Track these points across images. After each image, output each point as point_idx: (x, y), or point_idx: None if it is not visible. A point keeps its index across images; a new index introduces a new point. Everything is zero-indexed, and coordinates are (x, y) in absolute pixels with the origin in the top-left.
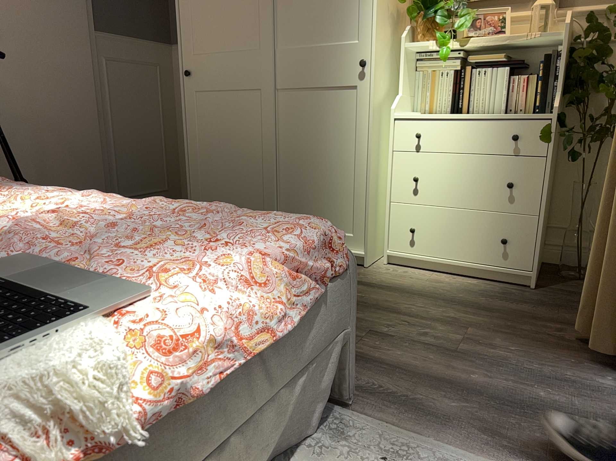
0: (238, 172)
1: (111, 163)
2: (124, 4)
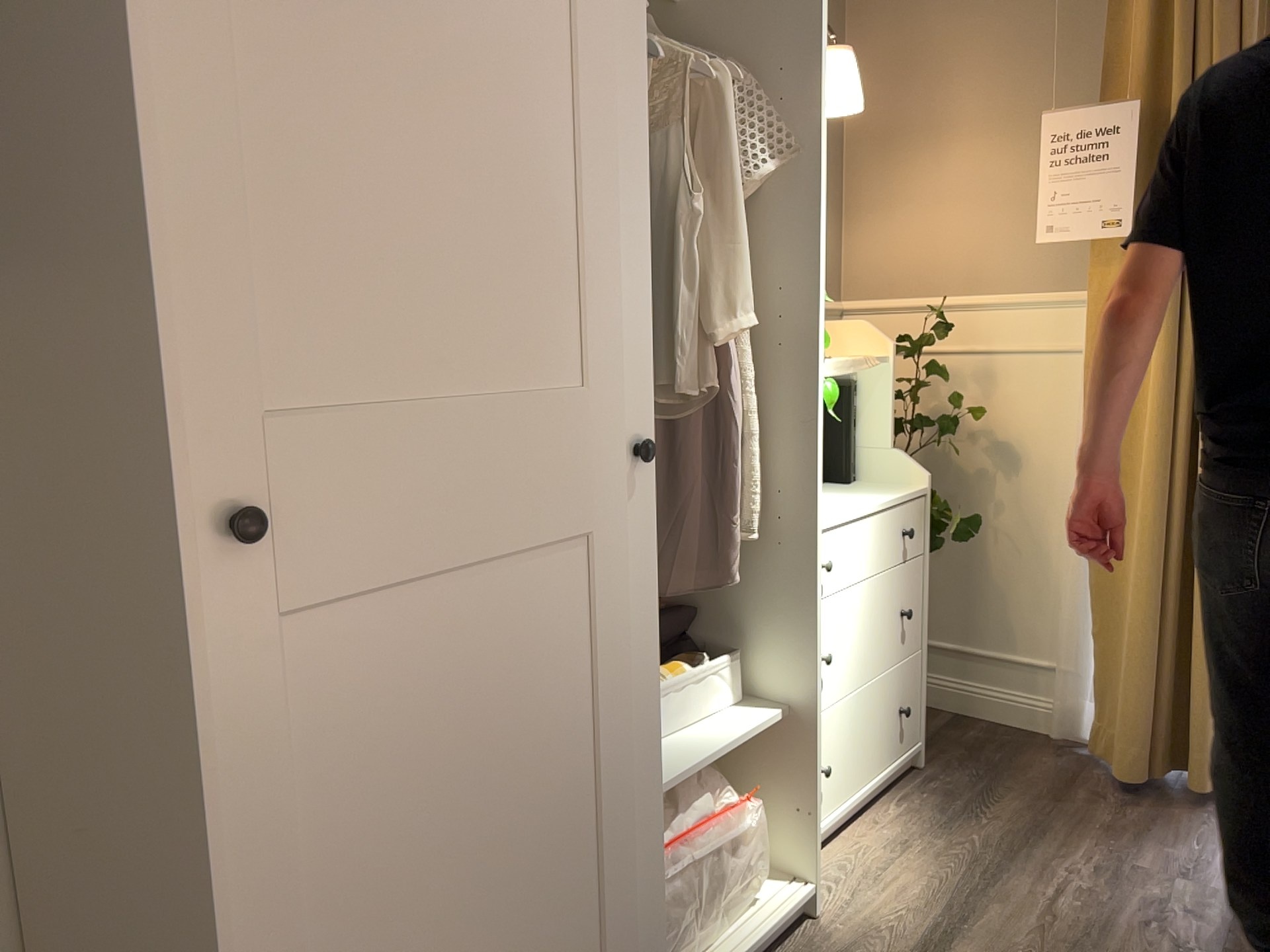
0: (518, 880)
1: None
2: None
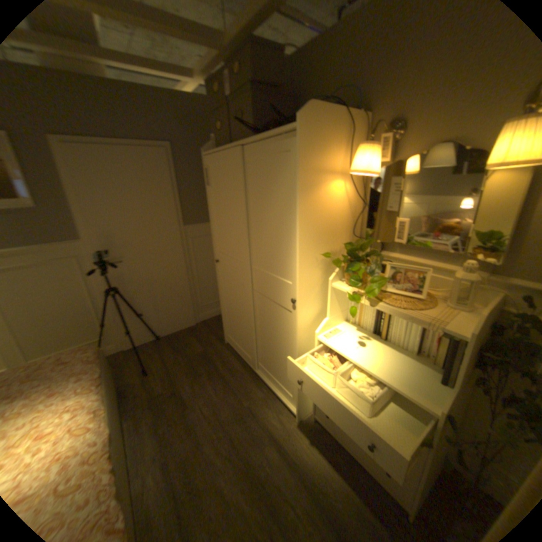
0: (239, 324)
1: (194, 291)
2: (200, 204)
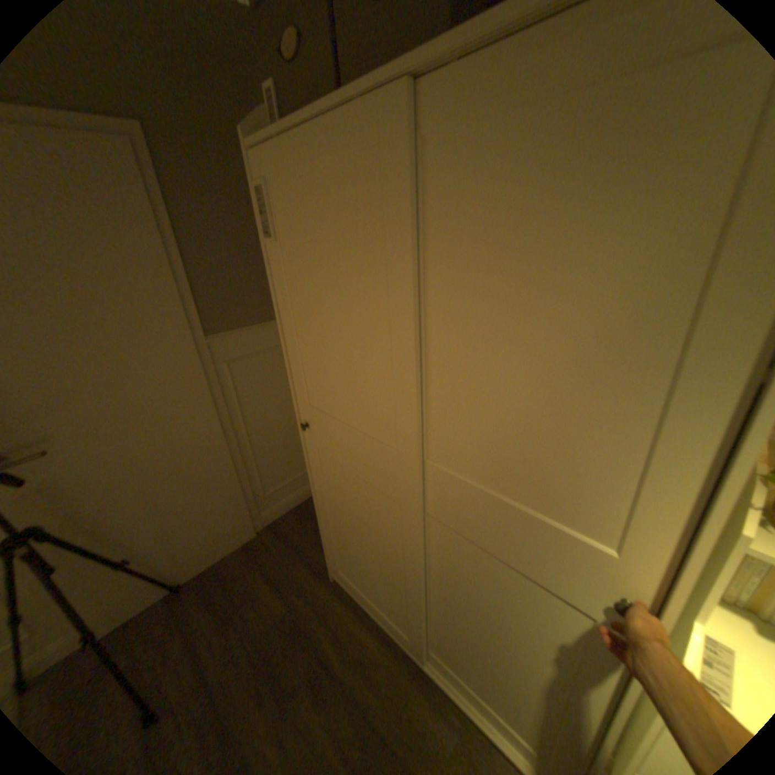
0: (374, 567)
1: (248, 470)
2: (243, 285)
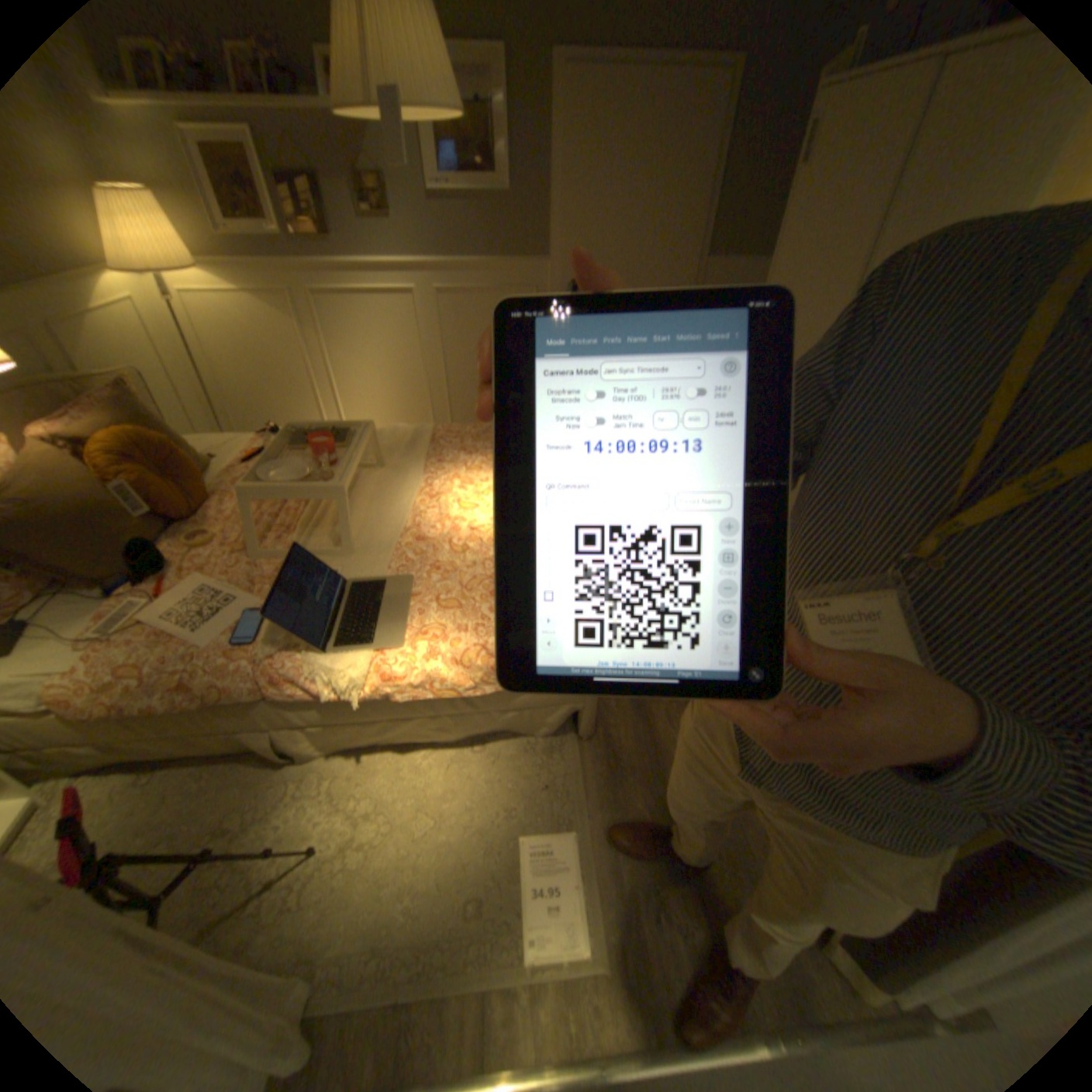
0: None
1: None
2: (756, 214)
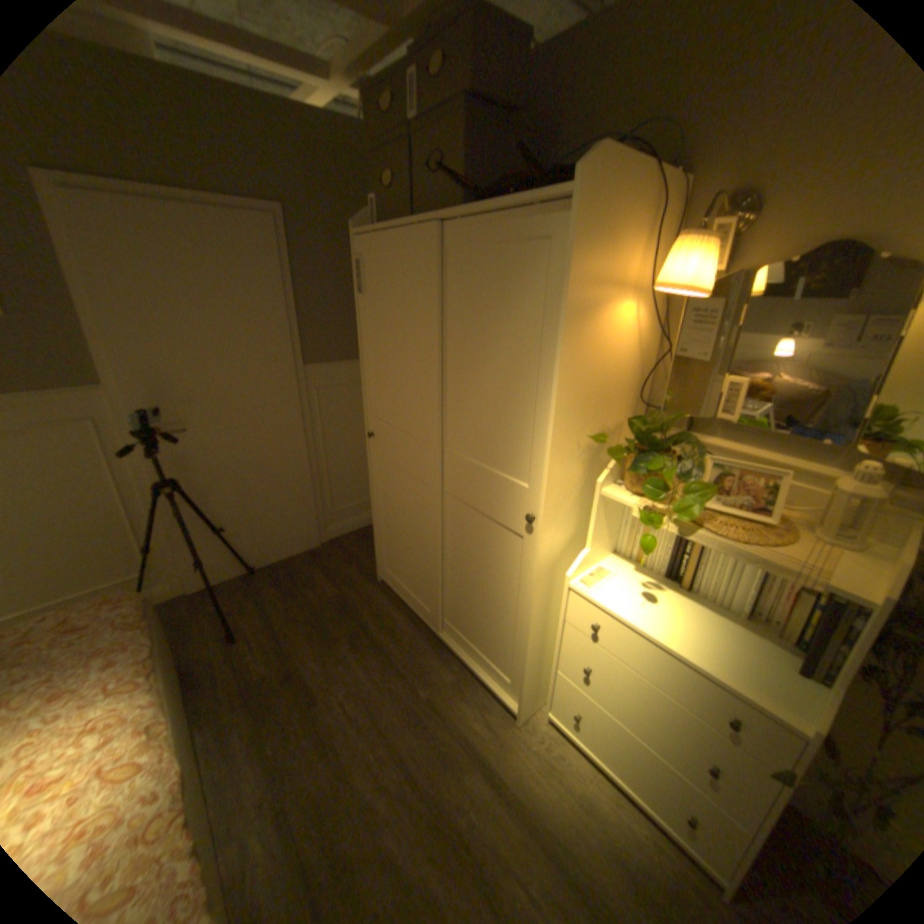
0: (411, 550)
1: (321, 485)
2: (337, 328)
